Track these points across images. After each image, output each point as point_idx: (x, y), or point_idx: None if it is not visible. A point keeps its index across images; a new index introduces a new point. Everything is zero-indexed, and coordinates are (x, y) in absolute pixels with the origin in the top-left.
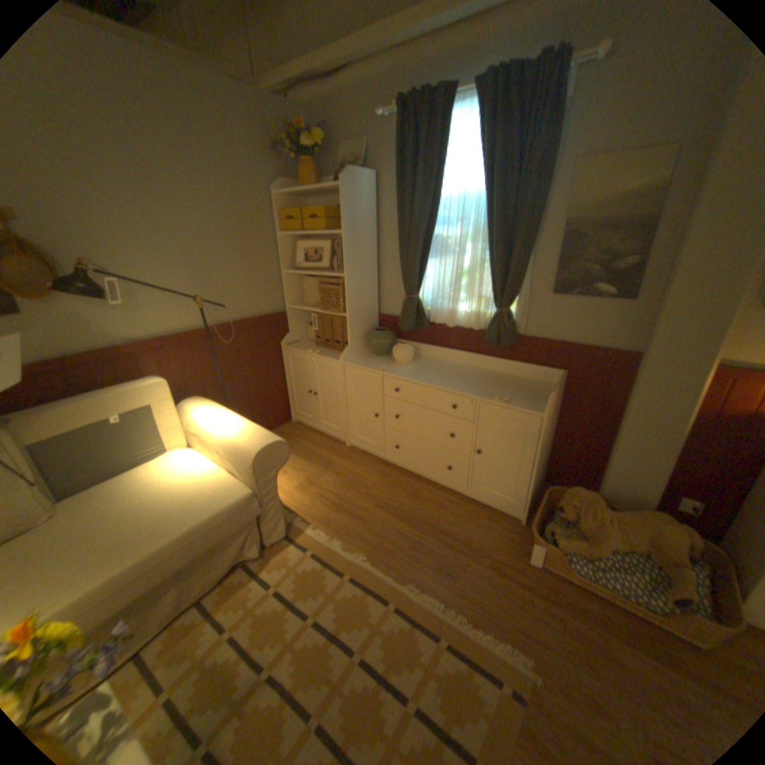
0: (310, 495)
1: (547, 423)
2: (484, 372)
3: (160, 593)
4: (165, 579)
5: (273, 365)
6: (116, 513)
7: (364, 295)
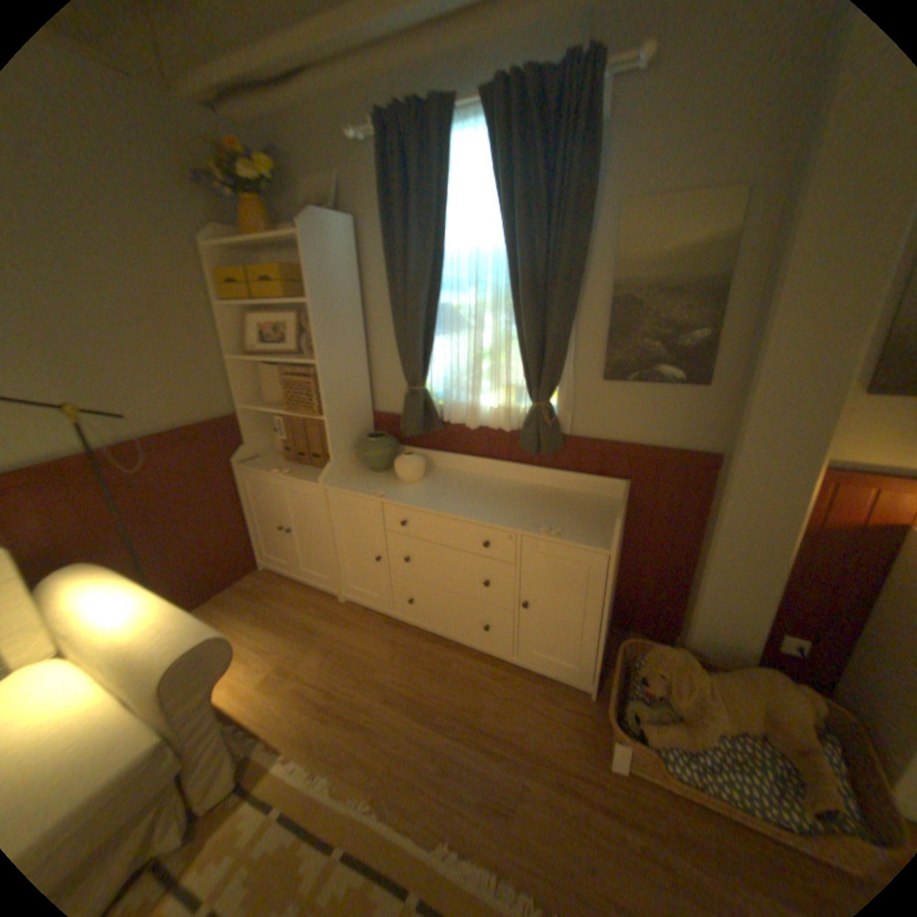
0: (281, 697)
1: (615, 561)
2: (523, 487)
3: None
4: None
5: (219, 494)
6: None
7: (349, 387)
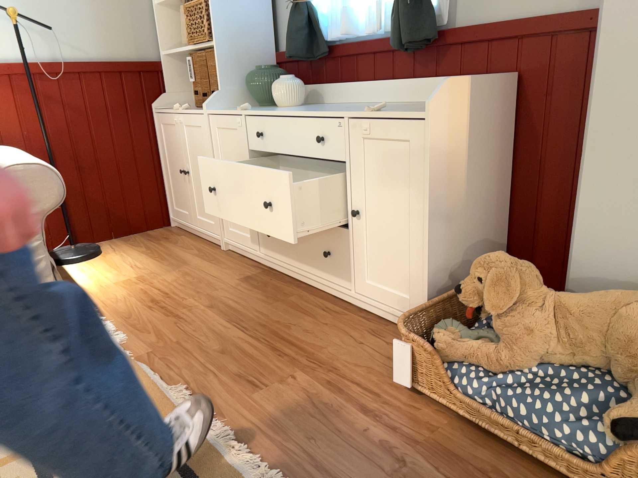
0: (131, 290)
1: (440, 135)
2: (396, 104)
3: None
4: None
5: (140, 137)
6: None
7: (245, 17)
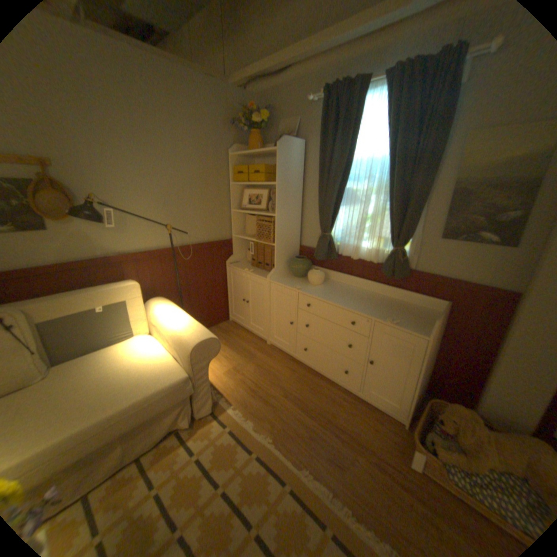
0: (235, 380)
1: (432, 346)
2: (380, 297)
3: (109, 449)
4: (113, 439)
5: (219, 278)
6: (88, 380)
7: (290, 230)
